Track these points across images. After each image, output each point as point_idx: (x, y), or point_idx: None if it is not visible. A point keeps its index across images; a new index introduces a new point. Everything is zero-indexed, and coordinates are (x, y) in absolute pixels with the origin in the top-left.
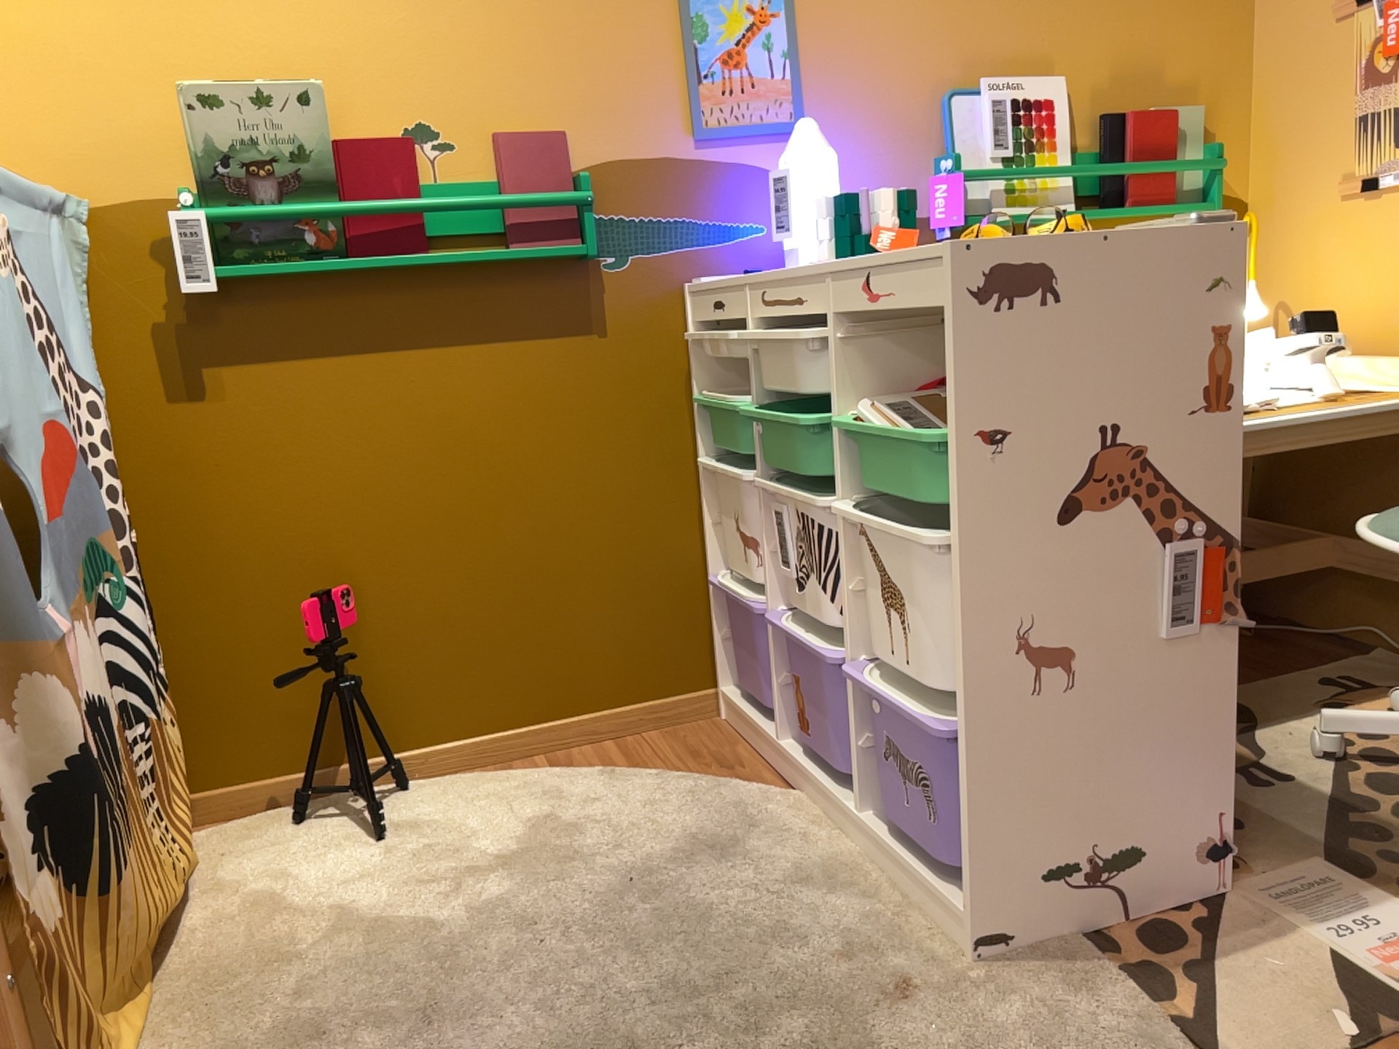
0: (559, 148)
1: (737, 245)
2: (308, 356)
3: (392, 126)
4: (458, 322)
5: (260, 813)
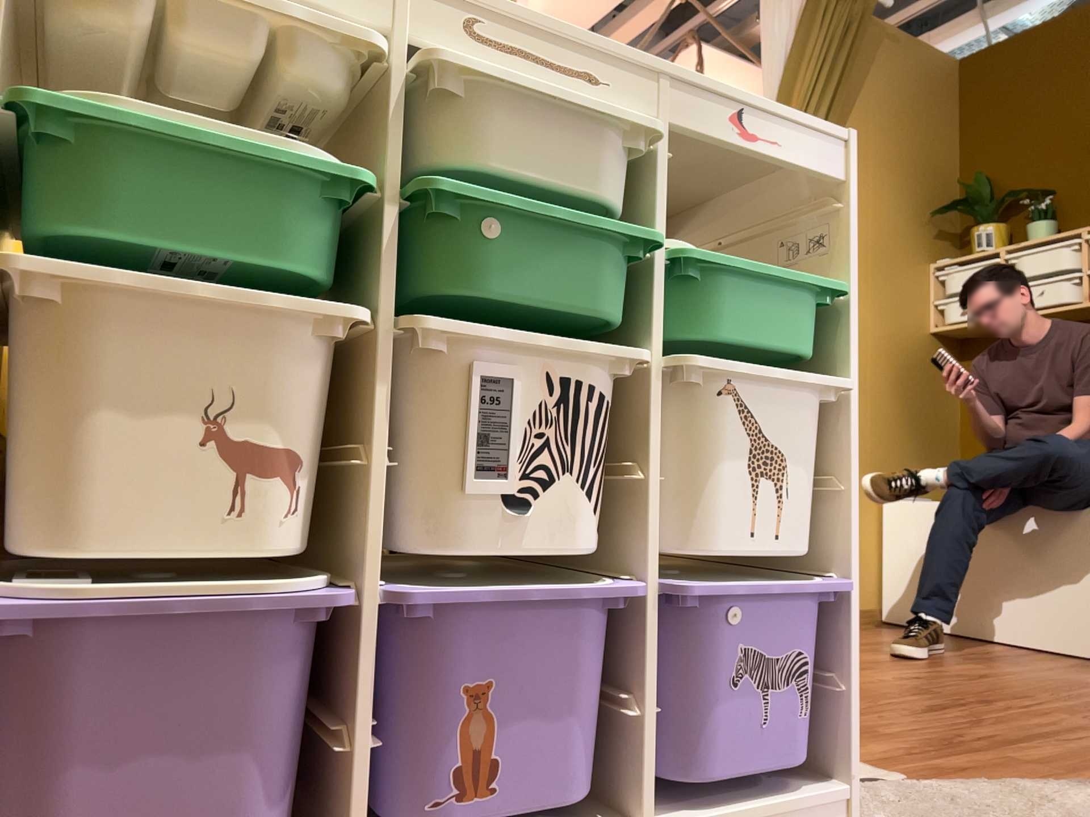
0: None
1: None
2: None
3: None
4: None
5: None
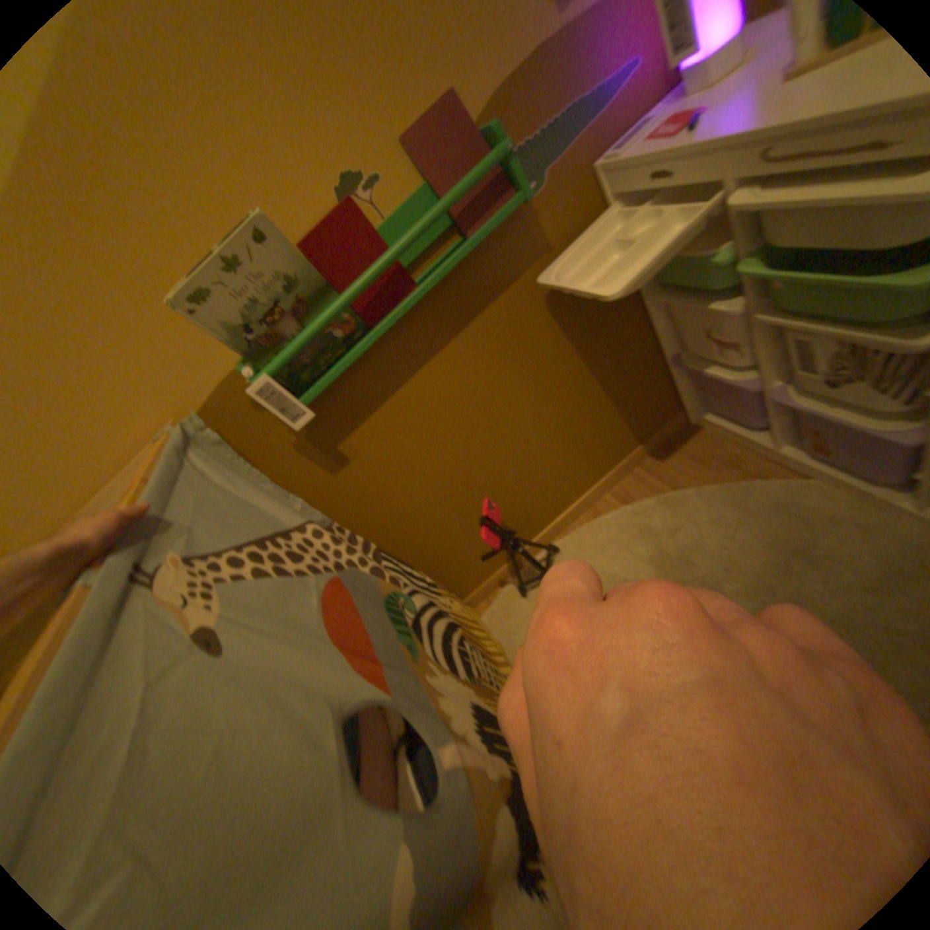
0: (453, 108)
1: (621, 93)
2: (385, 400)
3: (321, 193)
4: (456, 313)
5: (502, 595)
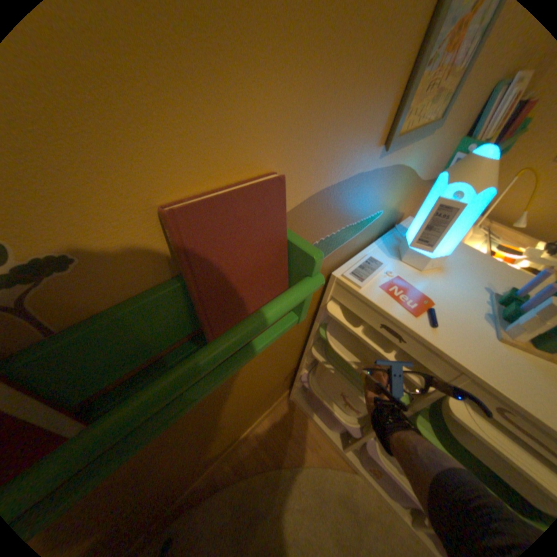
0: (276, 201)
1: (366, 229)
2: None
3: None
4: None
5: None
